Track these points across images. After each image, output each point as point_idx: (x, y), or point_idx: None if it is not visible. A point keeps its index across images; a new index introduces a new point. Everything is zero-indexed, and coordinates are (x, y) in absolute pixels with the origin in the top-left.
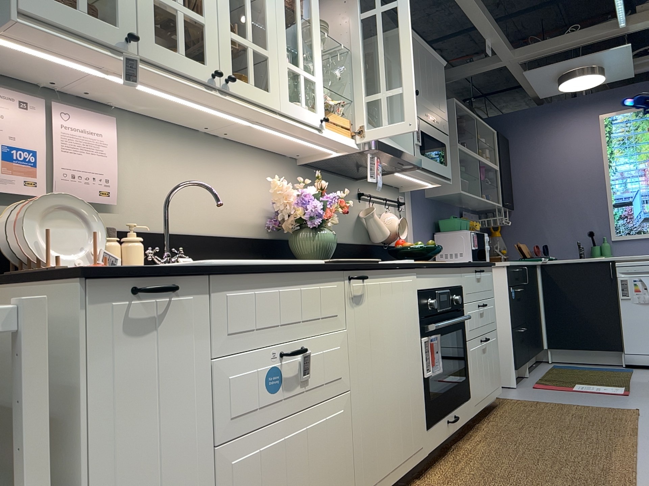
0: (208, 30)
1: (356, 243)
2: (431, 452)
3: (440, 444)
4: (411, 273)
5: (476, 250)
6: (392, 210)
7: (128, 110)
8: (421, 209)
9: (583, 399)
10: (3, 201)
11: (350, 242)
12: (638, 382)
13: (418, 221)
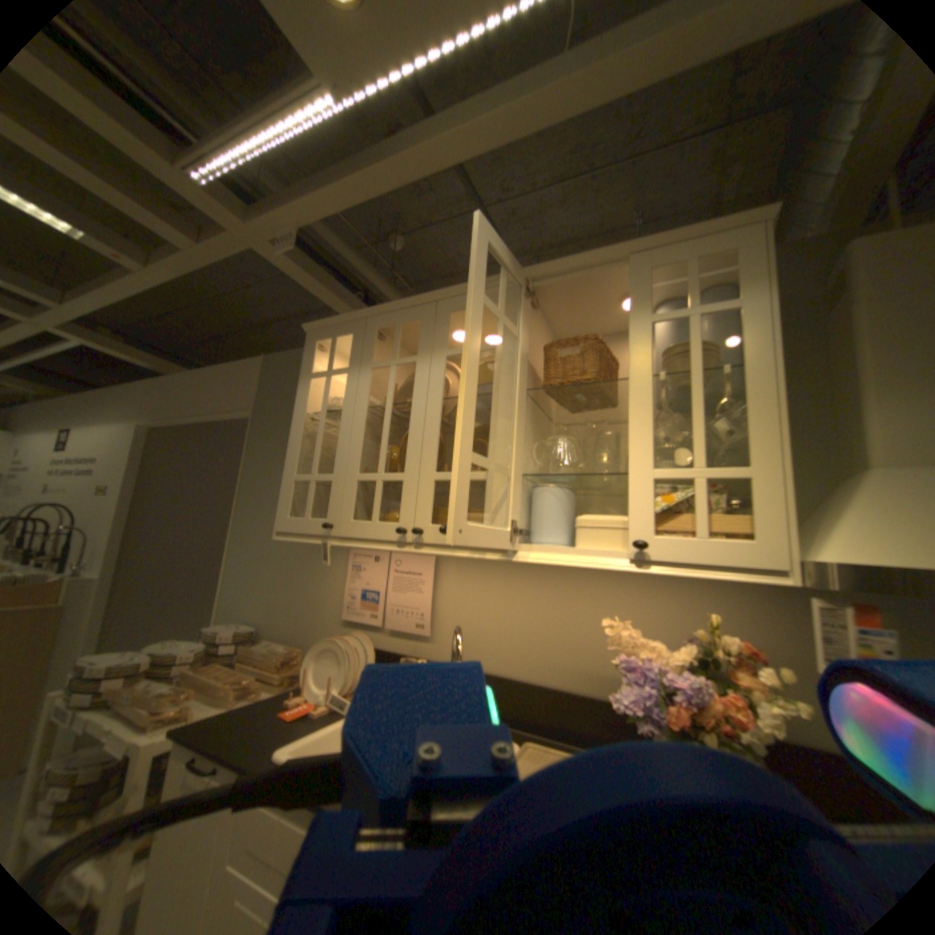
0: (409, 483)
1: None
2: None
3: None
4: None
5: None
6: None
7: None
8: None
9: None
10: (366, 627)
11: None
12: None
13: None
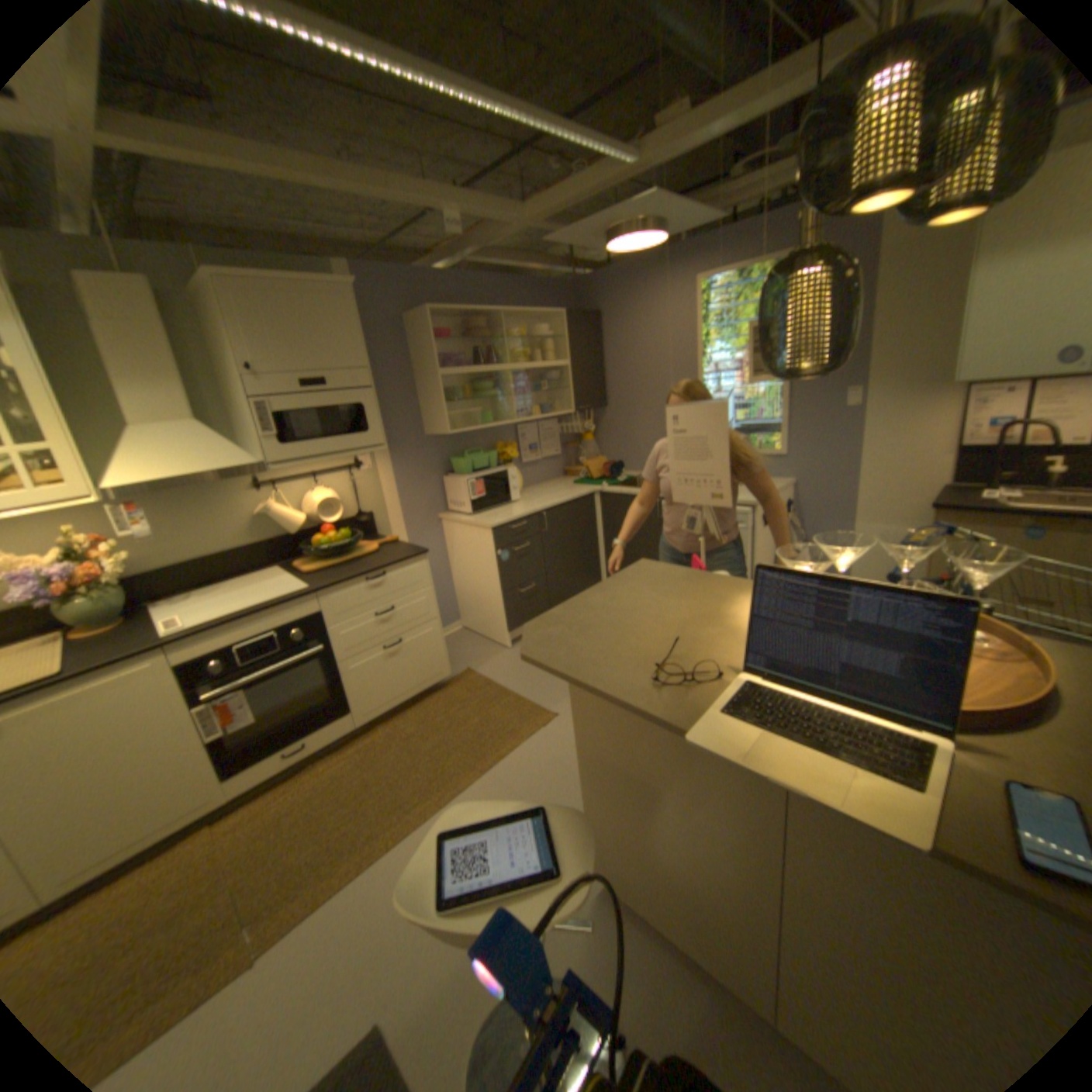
0: None
1: (253, 544)
2: (234, 799)
3: (260, 784)
4: (140, 662)
5: (476, 502)
6: (337, 479)
7: None
8: (409, 457)
9: (538, 685)
10: None
11: (239, 548)
12: None
13: (402, 474)
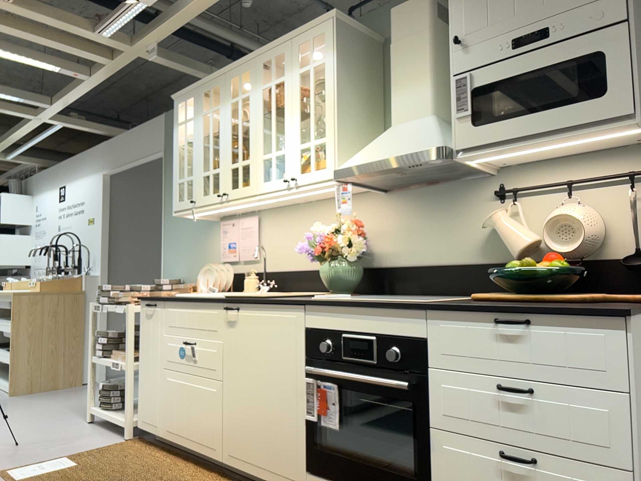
0: (220, 173)
1: (483, 262)
2: None
3: None
4: (292, 310)
5: None
6: (613, 192)
7: (264, 208)
8: None
9: None
10: (230, 264)
11: (468, 262)
12: None
13: None
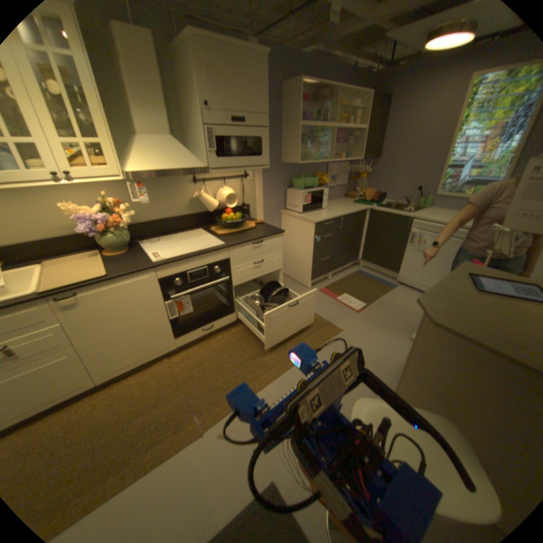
0: None
1: (191, 214)
2: (181, 346)
3: (192, 341)
4: (145, 274)
5: (306, 206)
6: (235, 183)
7: None
8: (272, 174)
9: (328, 311)
10: None
11: (184, 215)
12: (382, 302)
13: (267, 184)
